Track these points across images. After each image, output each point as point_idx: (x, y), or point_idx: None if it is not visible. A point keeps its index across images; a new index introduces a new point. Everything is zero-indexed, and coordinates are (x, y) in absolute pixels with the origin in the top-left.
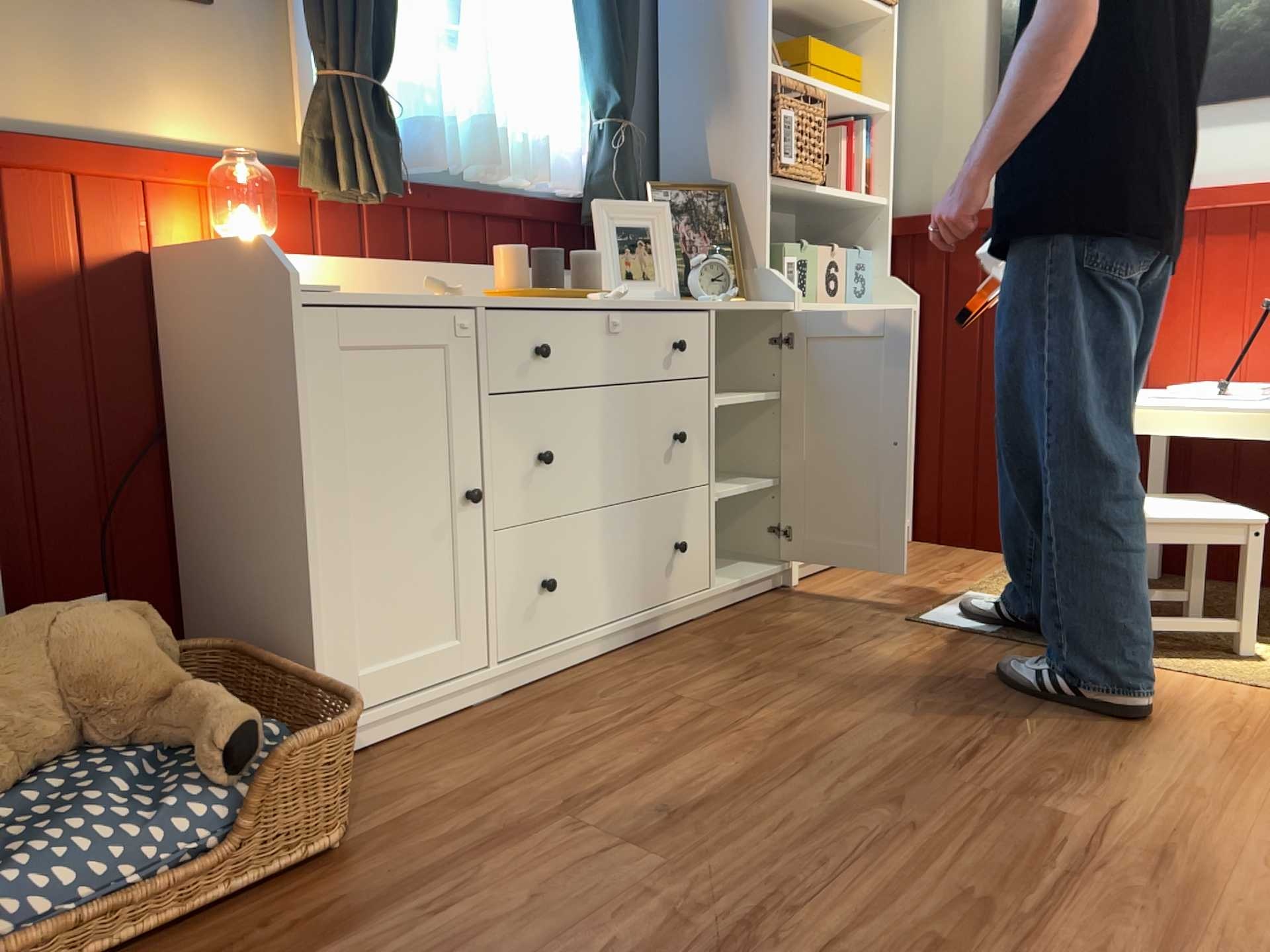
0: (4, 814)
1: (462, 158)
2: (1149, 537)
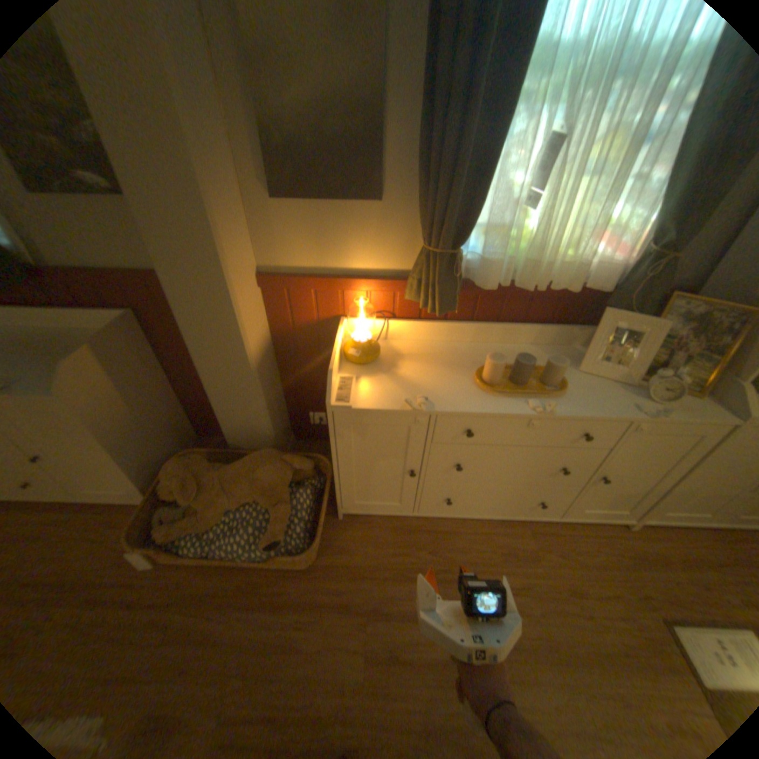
0: (233, 517)
1: (517, 275)
2: None
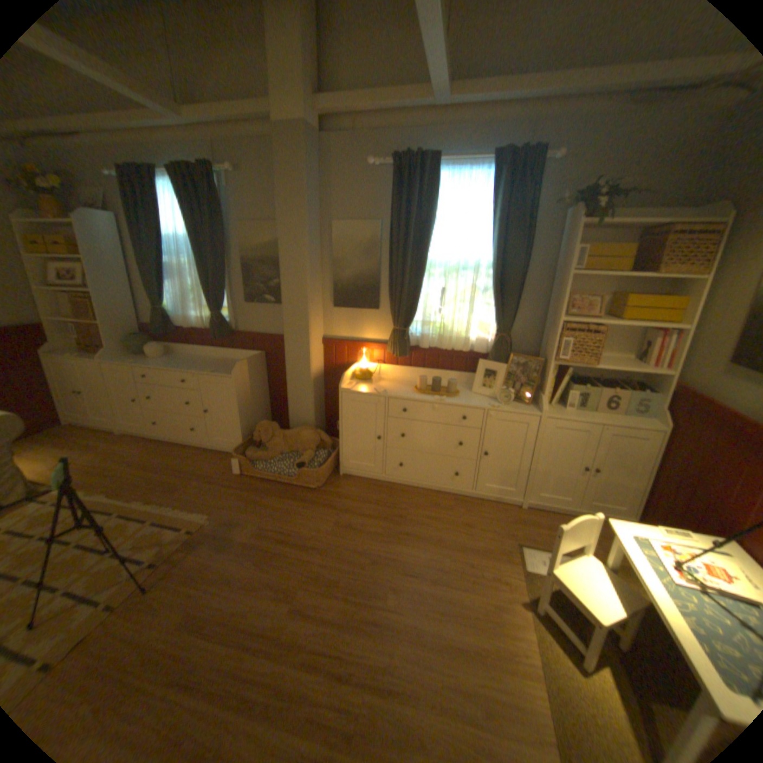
0: (284, 457)
1: (438, 344)
2: (560, 587)
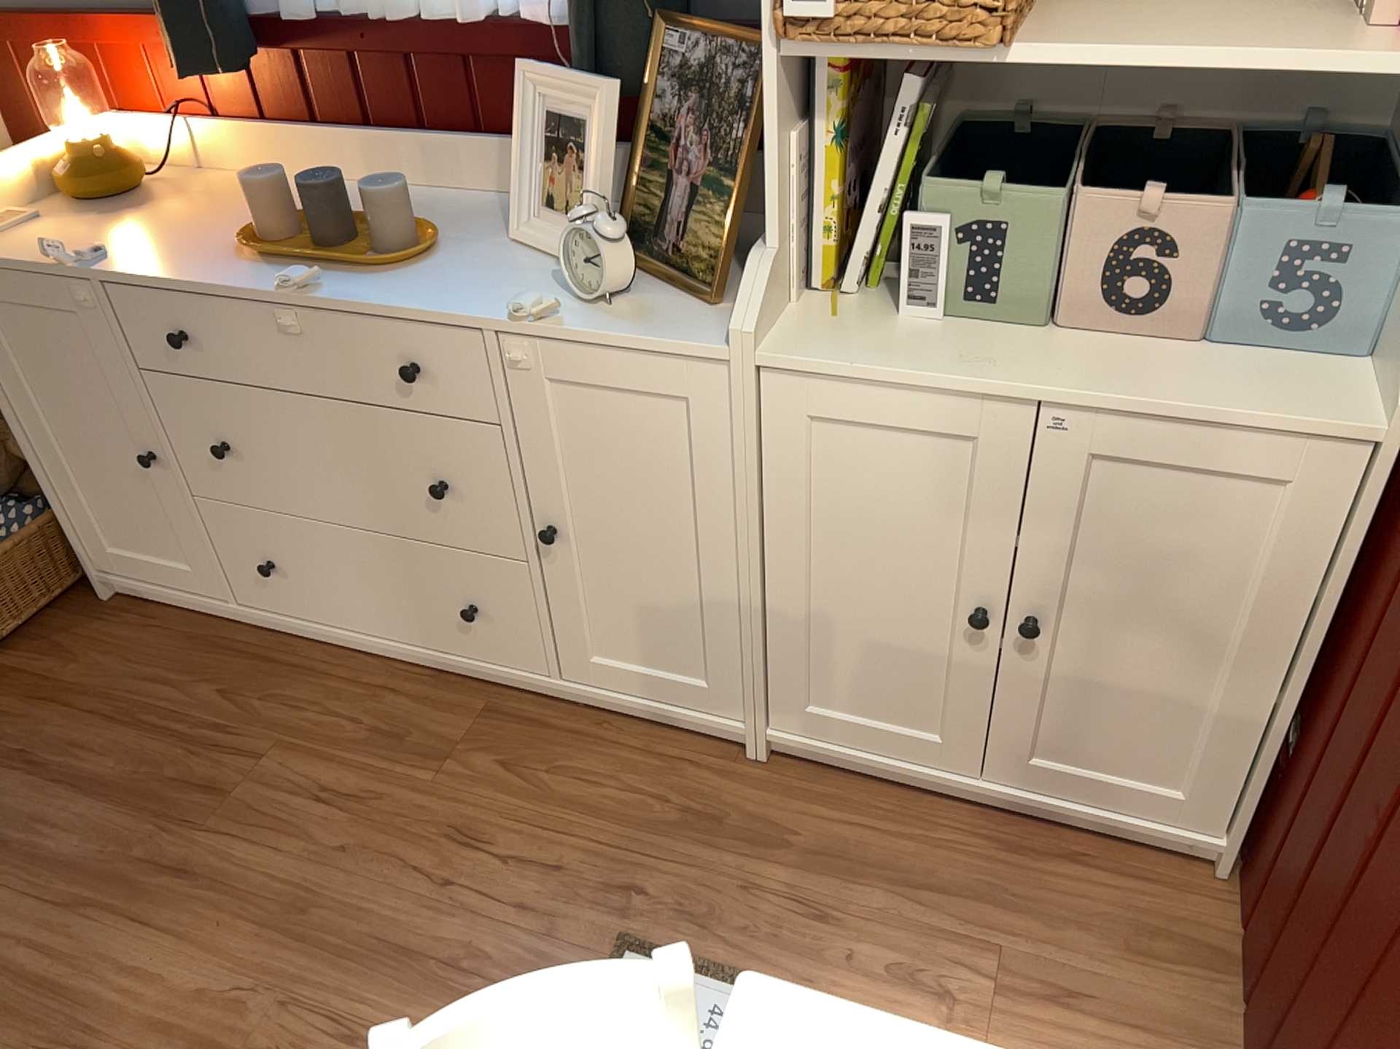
0: None
1: None
2: None
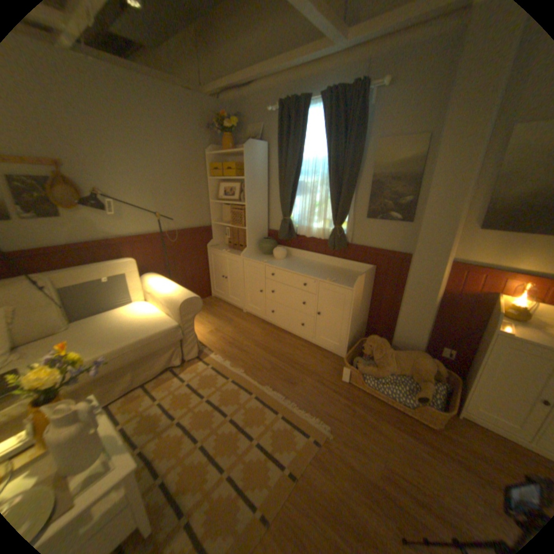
0: (395, 378)
1: None
2: None
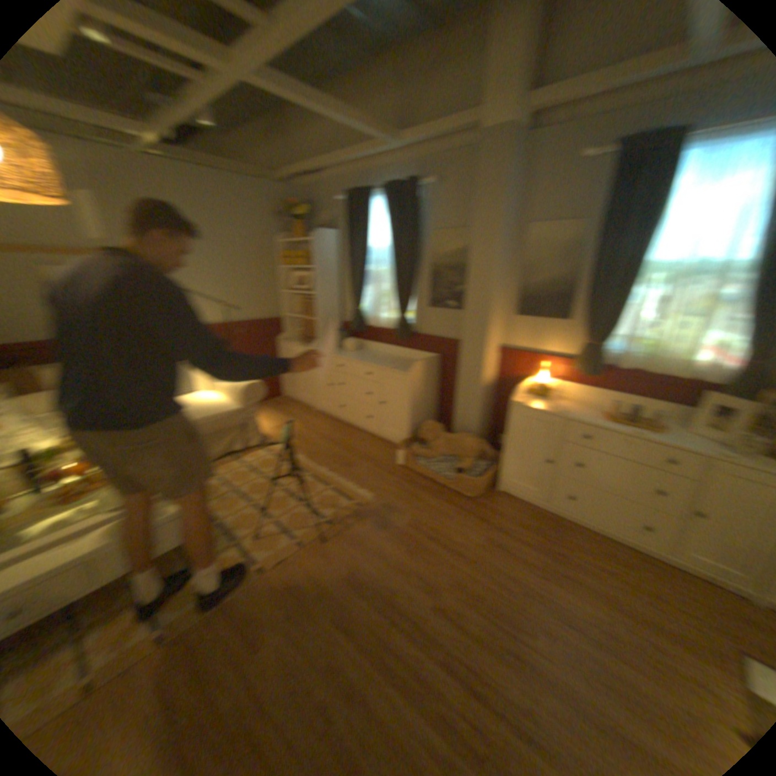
0: (442, 459)
1: (645, 365)
2: None
